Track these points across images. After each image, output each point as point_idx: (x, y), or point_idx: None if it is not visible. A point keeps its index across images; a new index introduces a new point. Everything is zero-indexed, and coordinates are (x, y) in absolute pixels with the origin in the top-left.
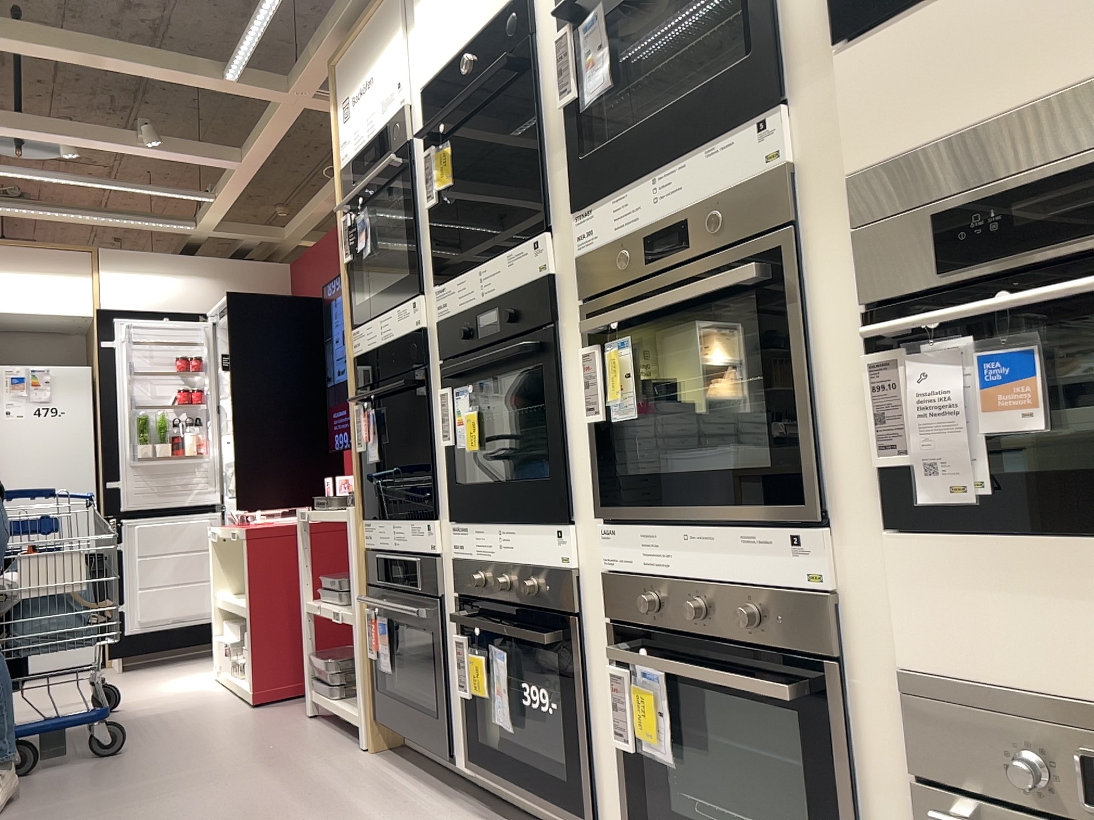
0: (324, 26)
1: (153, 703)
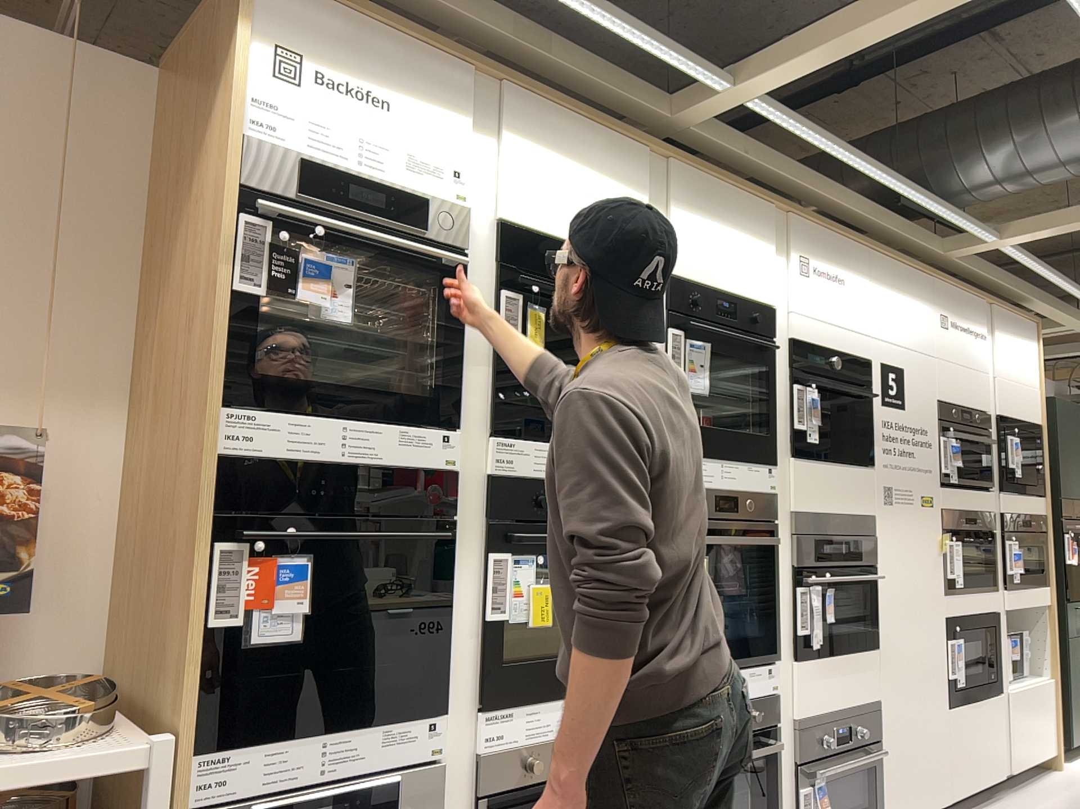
0: None
1: None
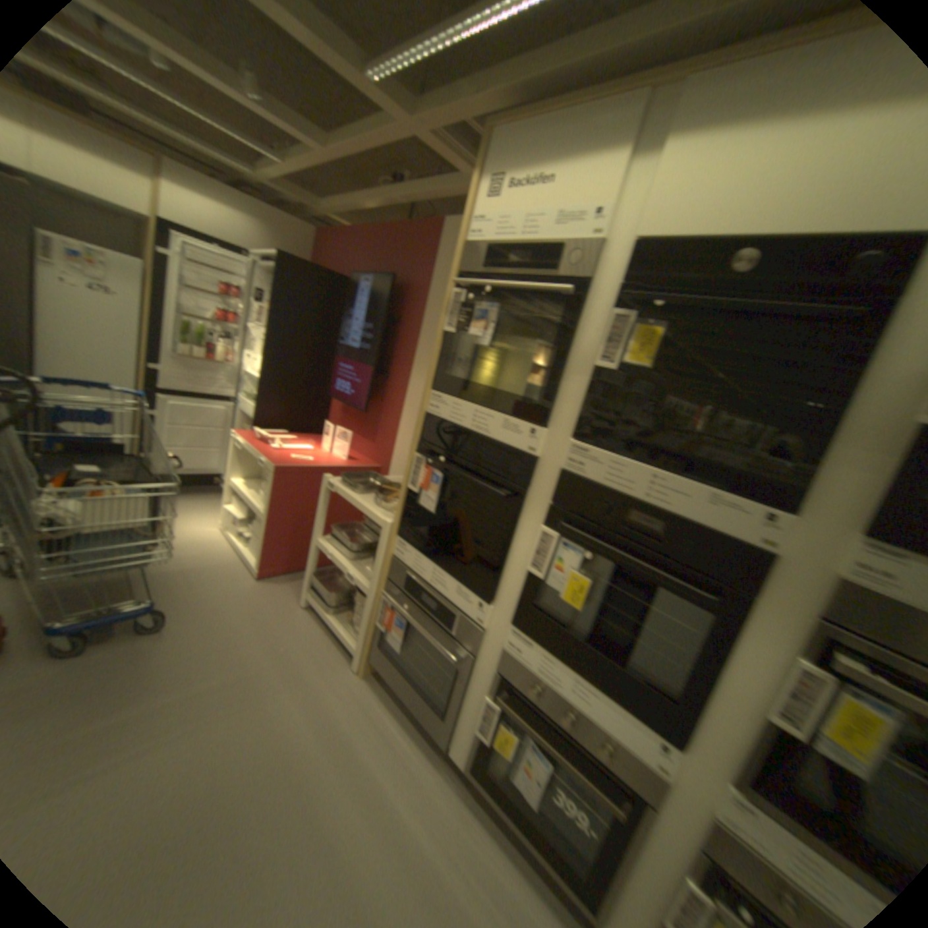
0: (492, 69)
1: (174, 555)
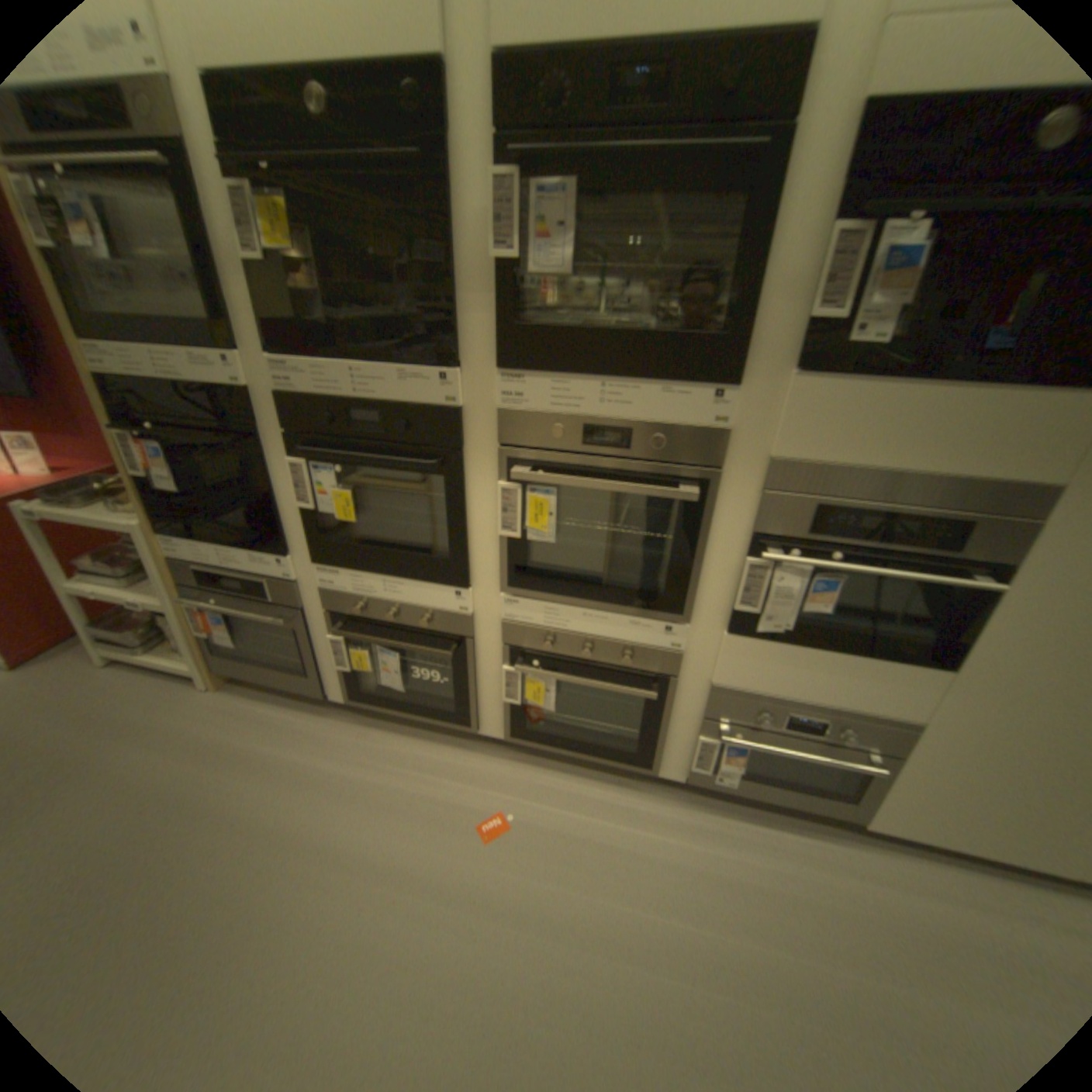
0: None
1: None
